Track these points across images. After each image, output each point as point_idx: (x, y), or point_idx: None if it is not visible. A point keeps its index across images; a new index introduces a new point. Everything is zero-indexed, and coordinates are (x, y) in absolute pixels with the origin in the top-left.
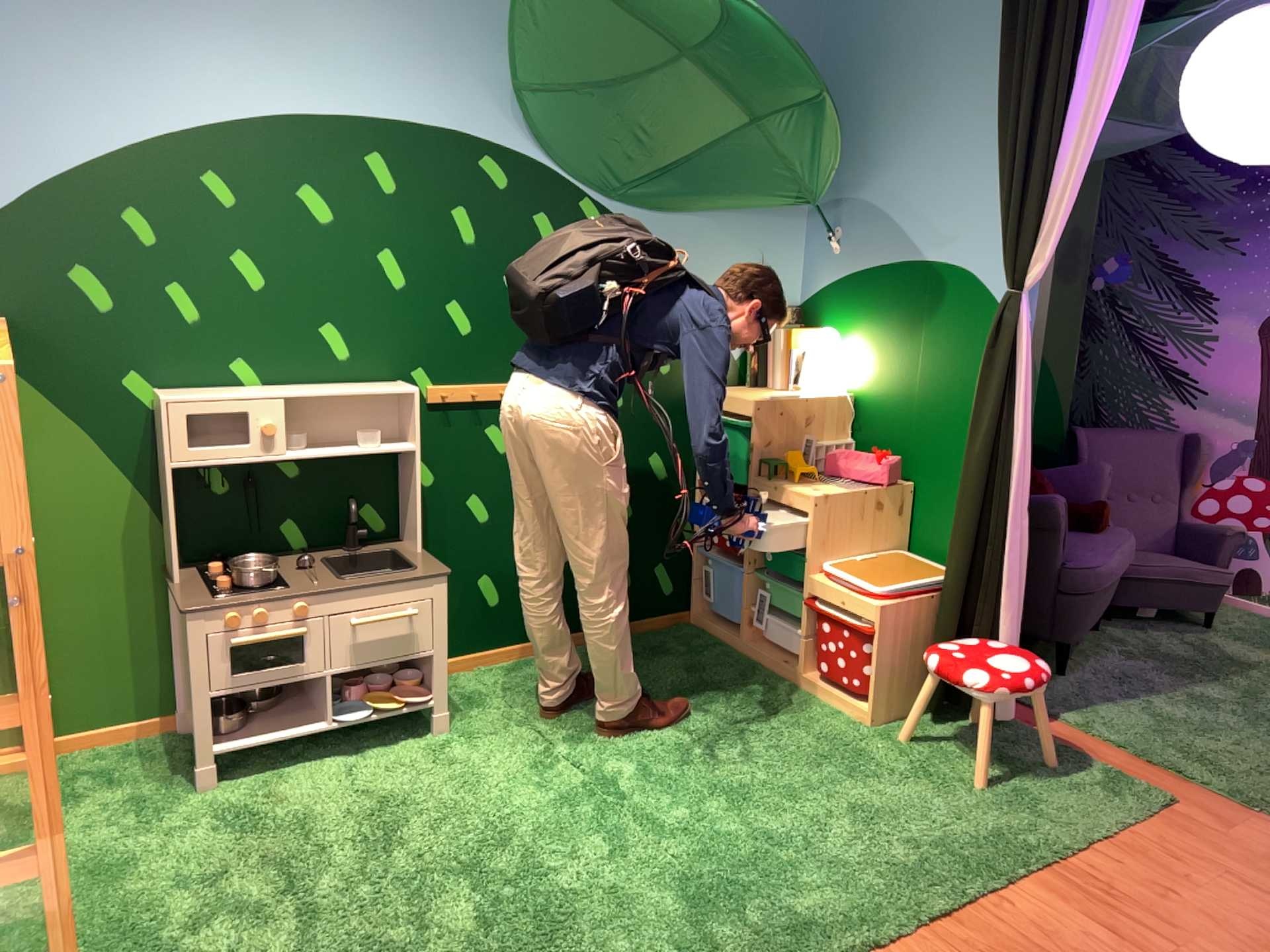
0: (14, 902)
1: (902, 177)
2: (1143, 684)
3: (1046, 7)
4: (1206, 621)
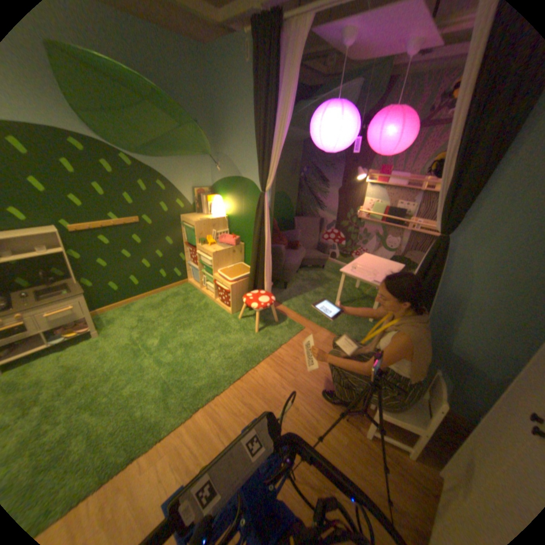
0: None
1: (235, 146)
2: (307, 291)
3: (270, 90)
4: (326, 268)
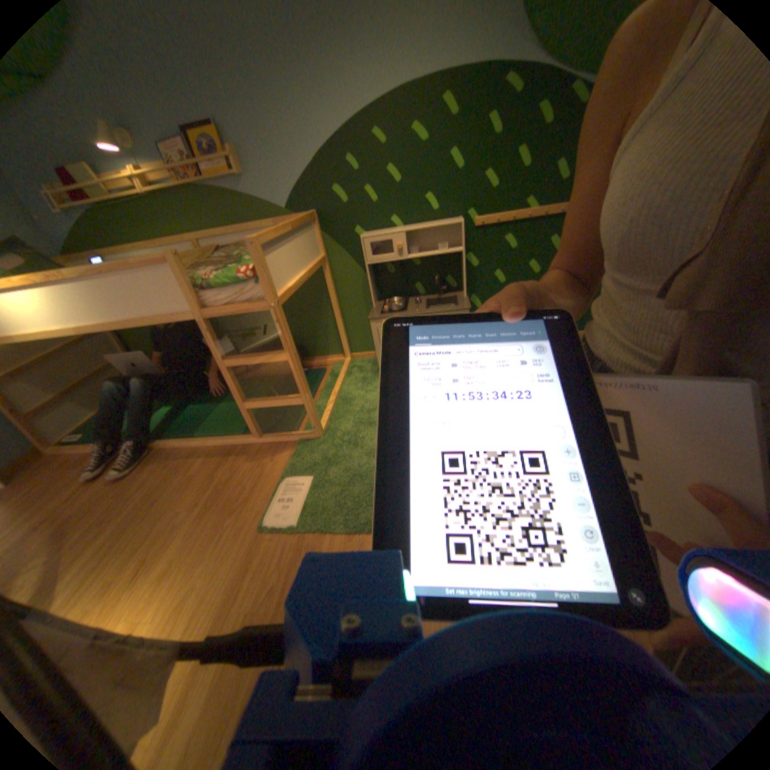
0: (316, 405)
1: None
2: None
3: None
4: None
